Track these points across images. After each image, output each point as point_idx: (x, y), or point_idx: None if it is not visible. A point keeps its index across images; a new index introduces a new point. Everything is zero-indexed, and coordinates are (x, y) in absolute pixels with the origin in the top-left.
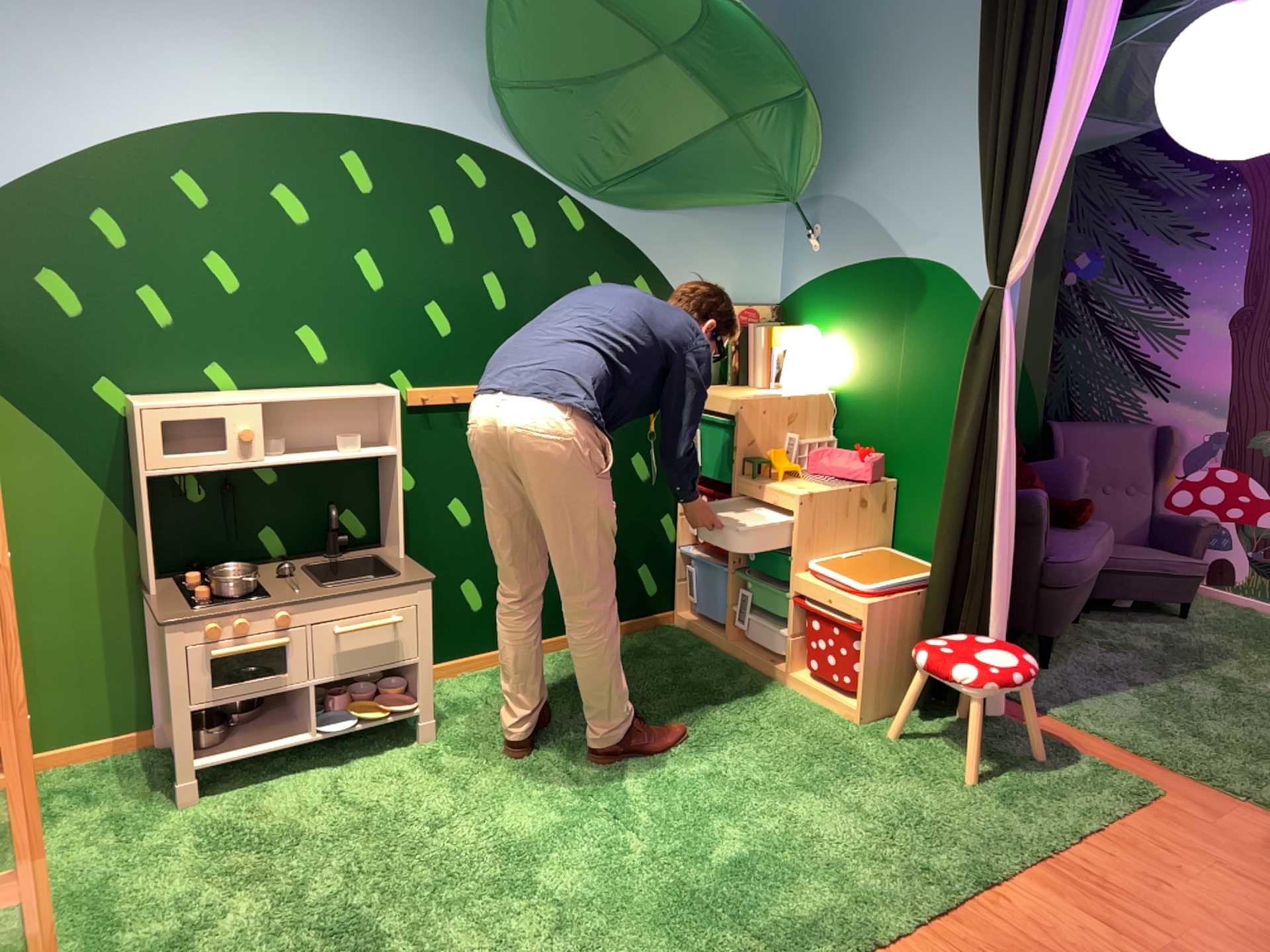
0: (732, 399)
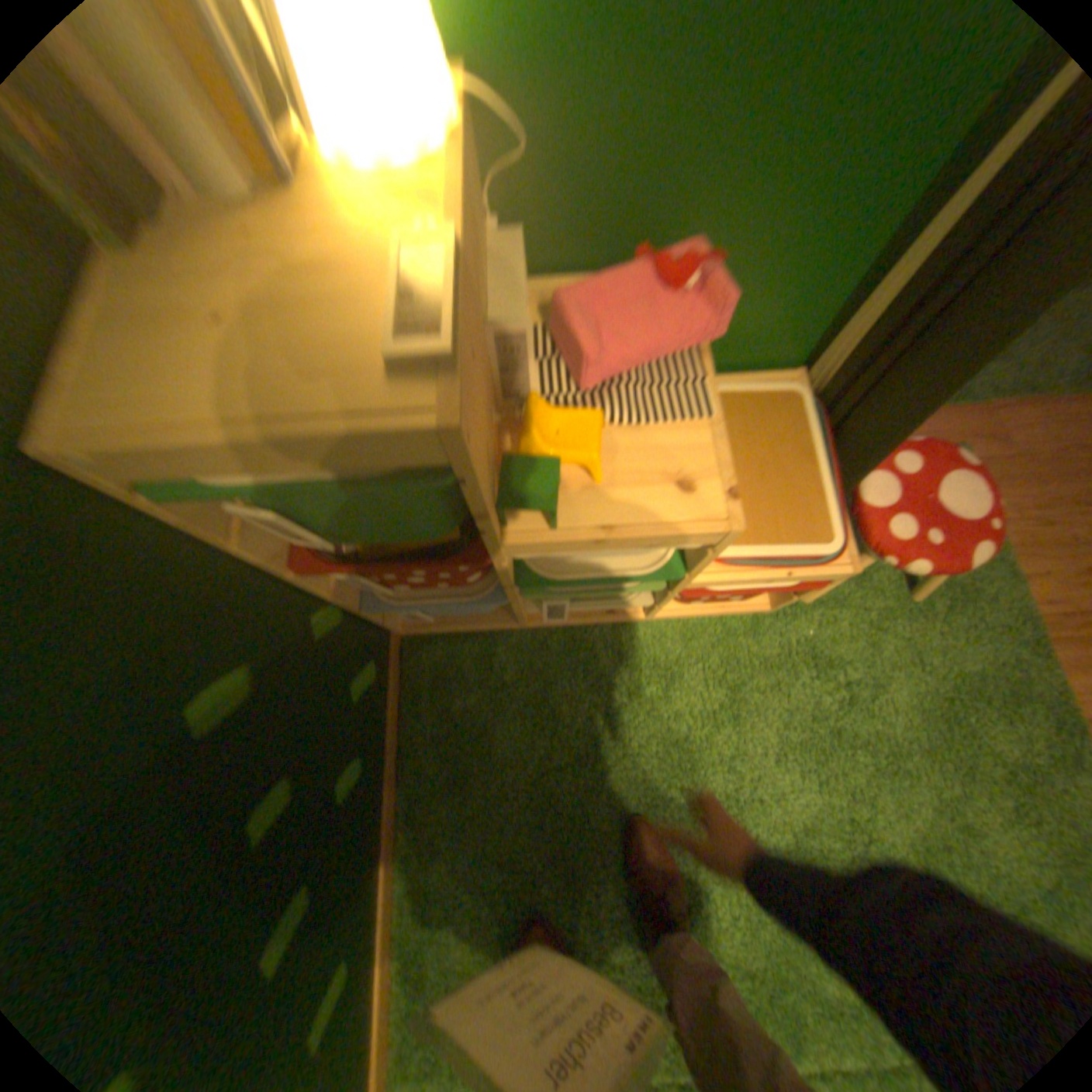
0: (397, 424)
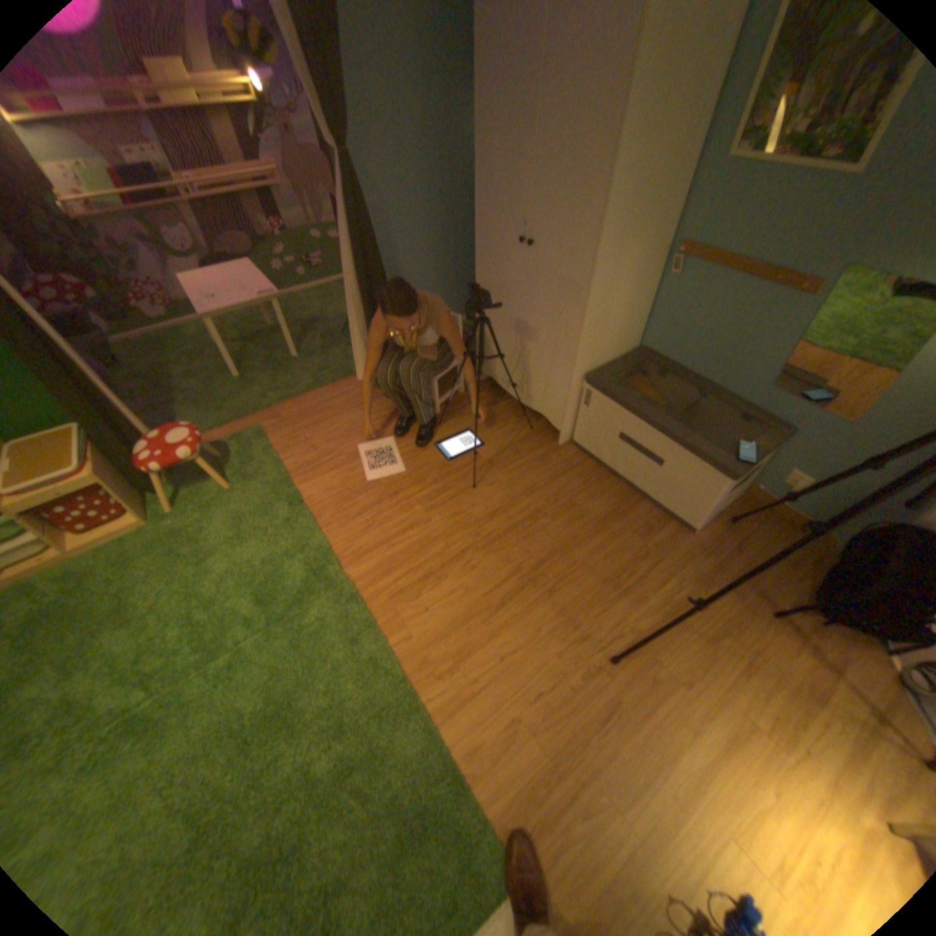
0: None
